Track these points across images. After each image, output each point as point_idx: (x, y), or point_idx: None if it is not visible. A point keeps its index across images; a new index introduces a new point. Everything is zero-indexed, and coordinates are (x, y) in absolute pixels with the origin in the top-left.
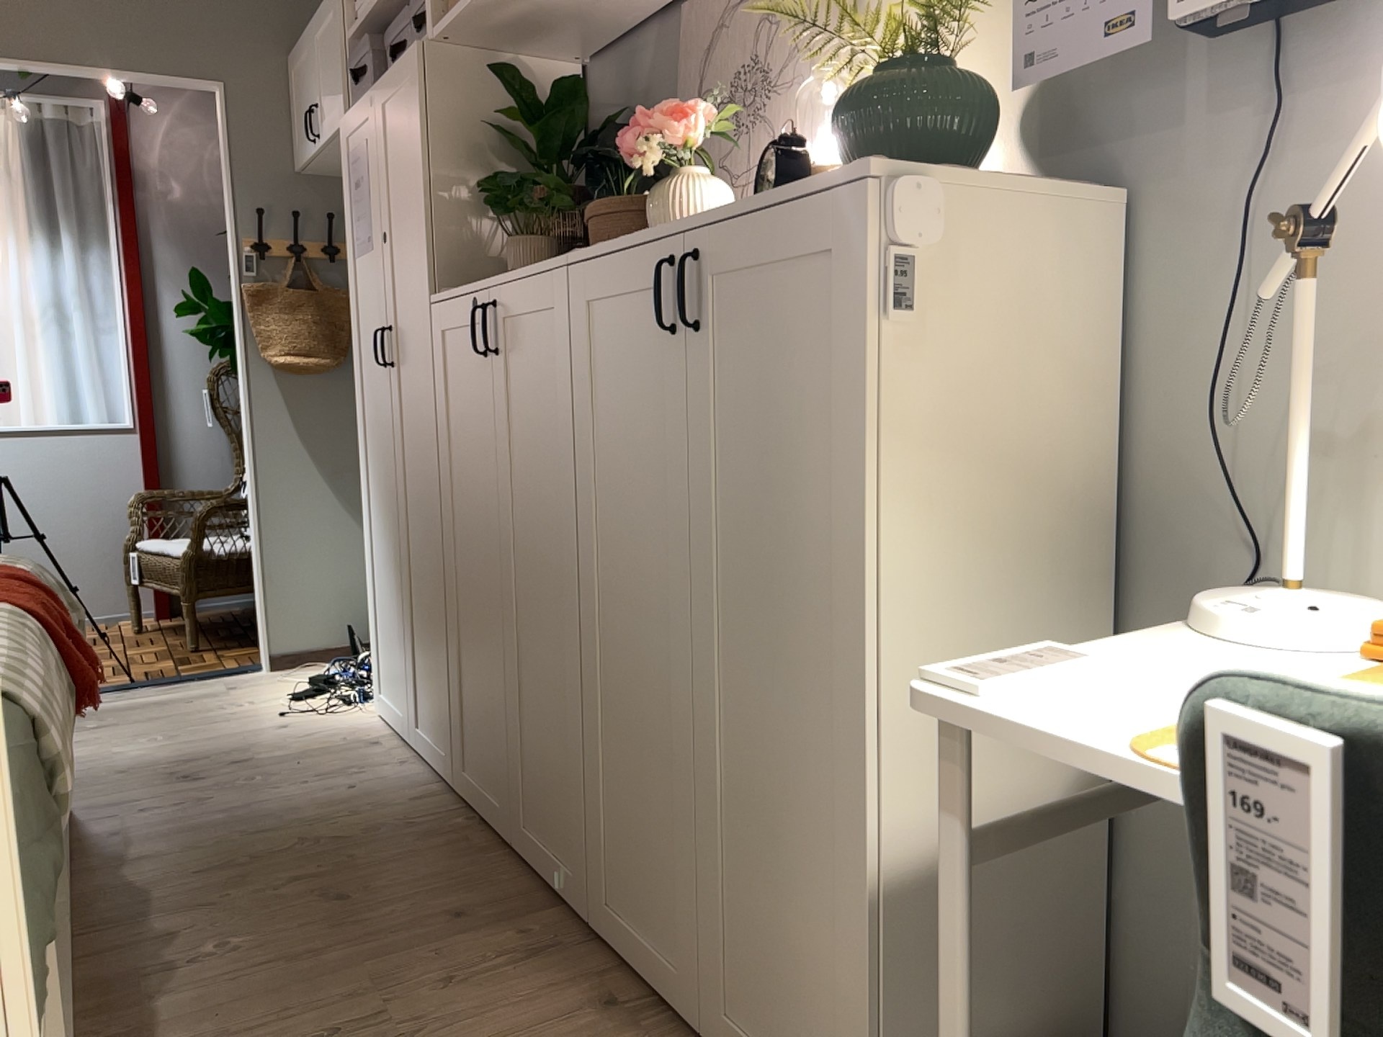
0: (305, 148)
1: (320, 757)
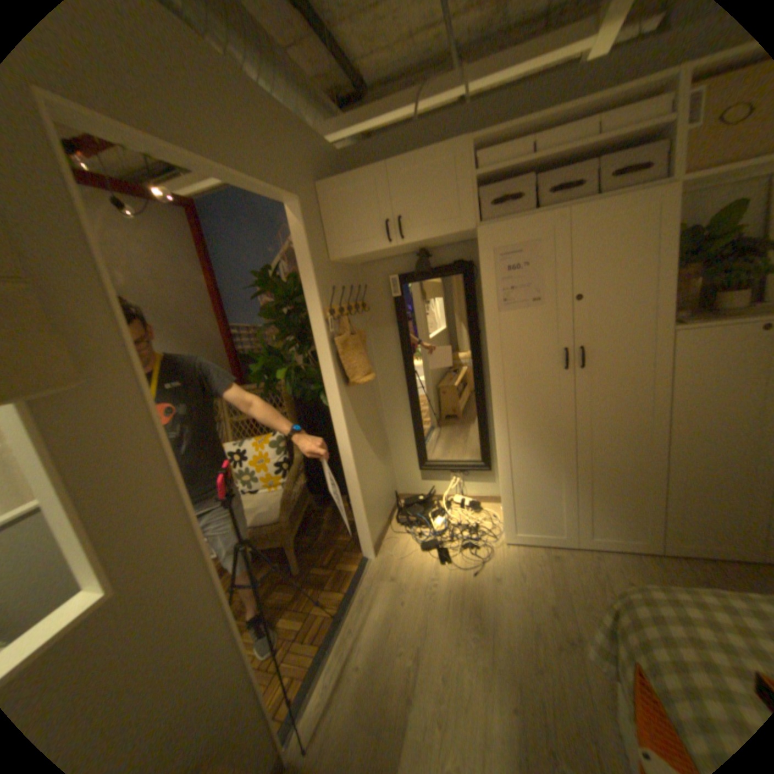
0: (363, 247)
1: (567, 582)
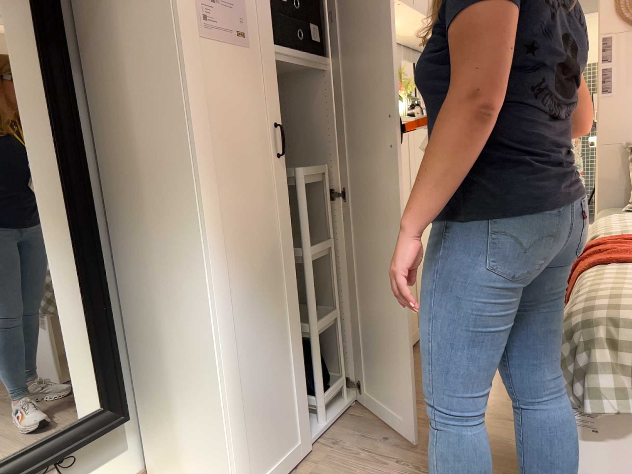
0: None
1: None
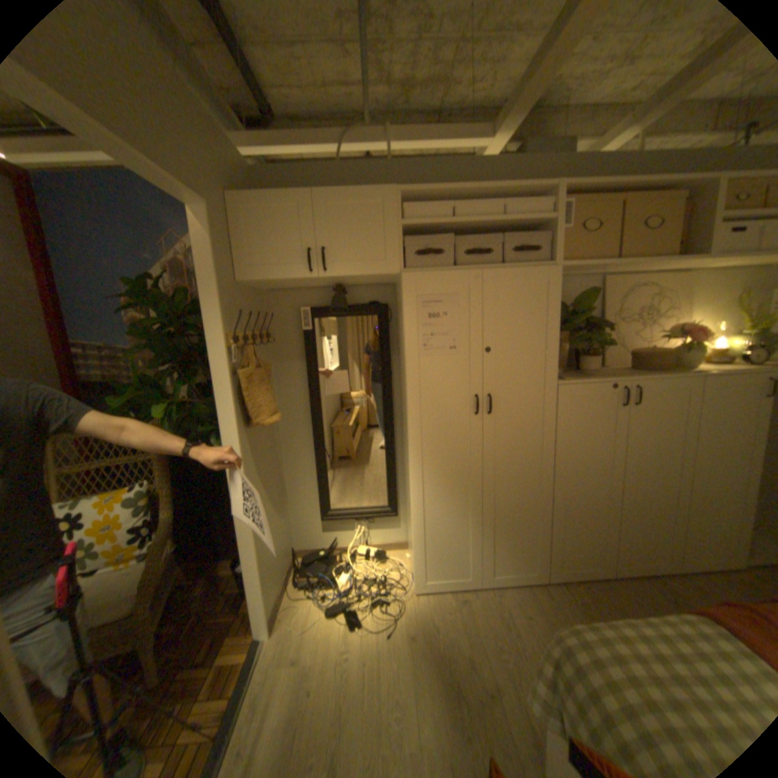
0: (279, 272)
1: (477, 627)
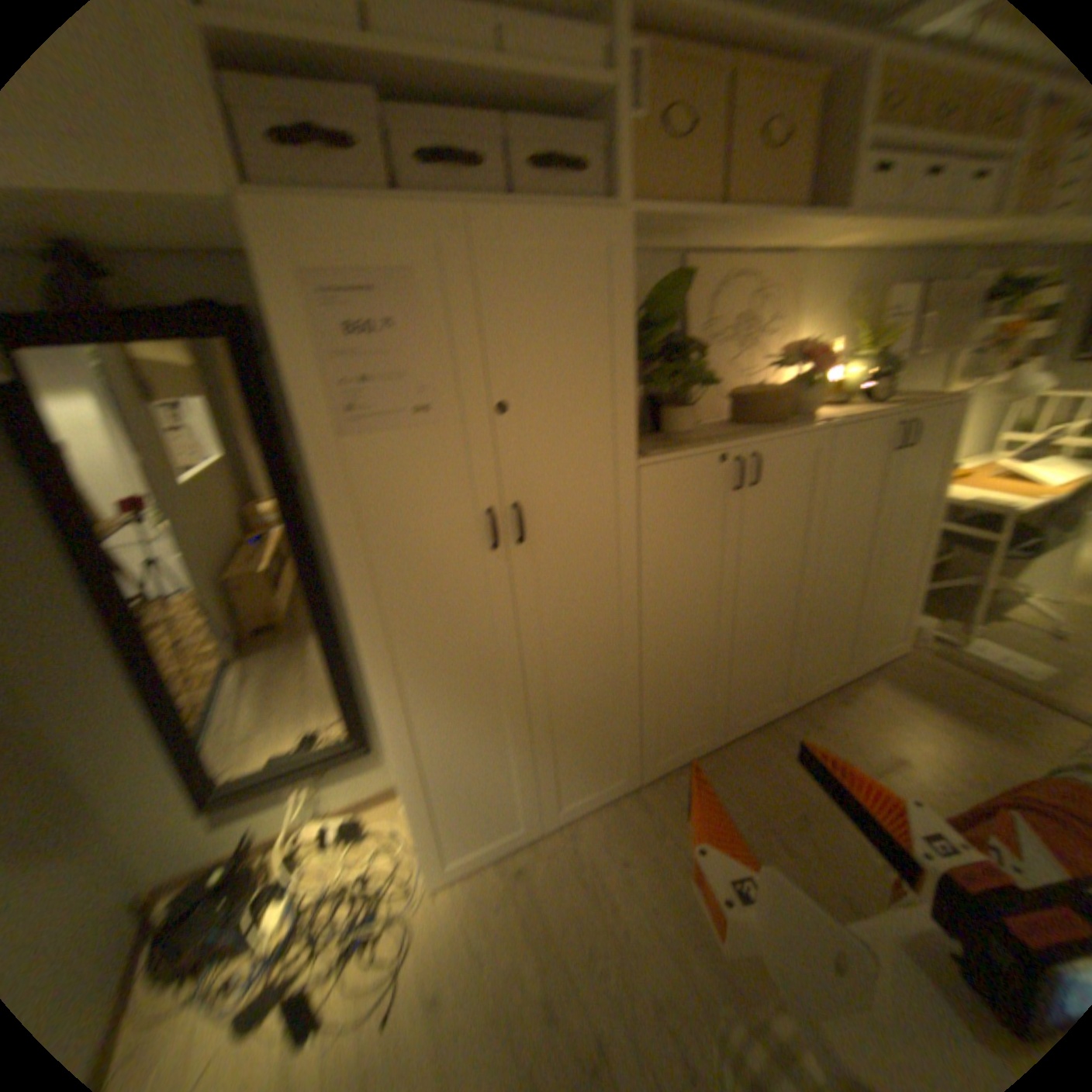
0: None
1: (546, 914)
